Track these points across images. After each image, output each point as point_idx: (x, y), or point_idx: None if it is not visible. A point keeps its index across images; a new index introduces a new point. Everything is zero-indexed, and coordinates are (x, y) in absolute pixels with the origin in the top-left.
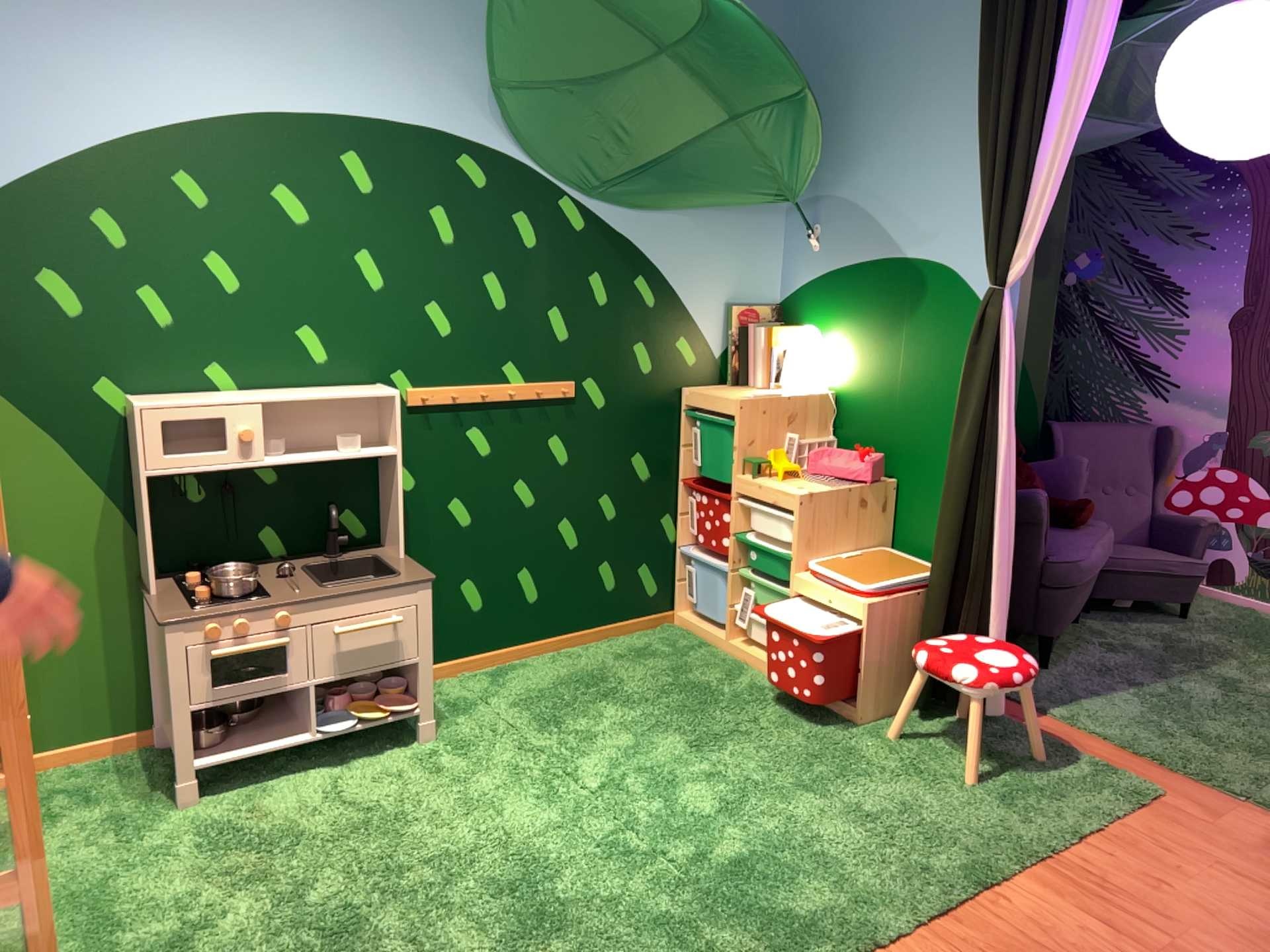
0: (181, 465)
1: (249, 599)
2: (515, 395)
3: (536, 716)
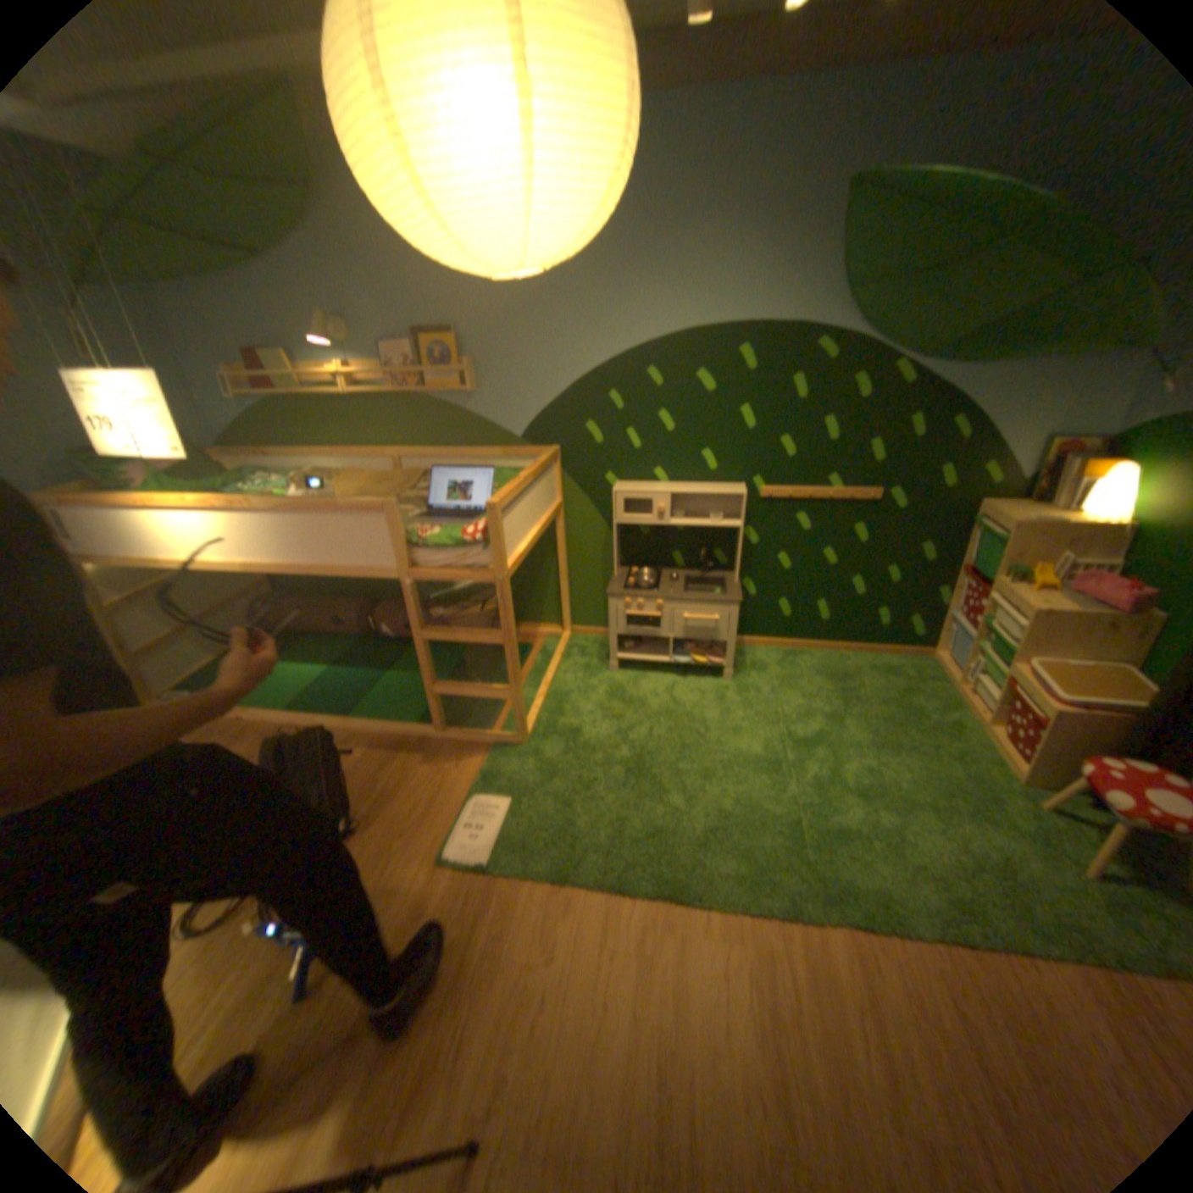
0: (629, 521)
1: (648, 591)
2: (833, 497)
3: (793, 688)
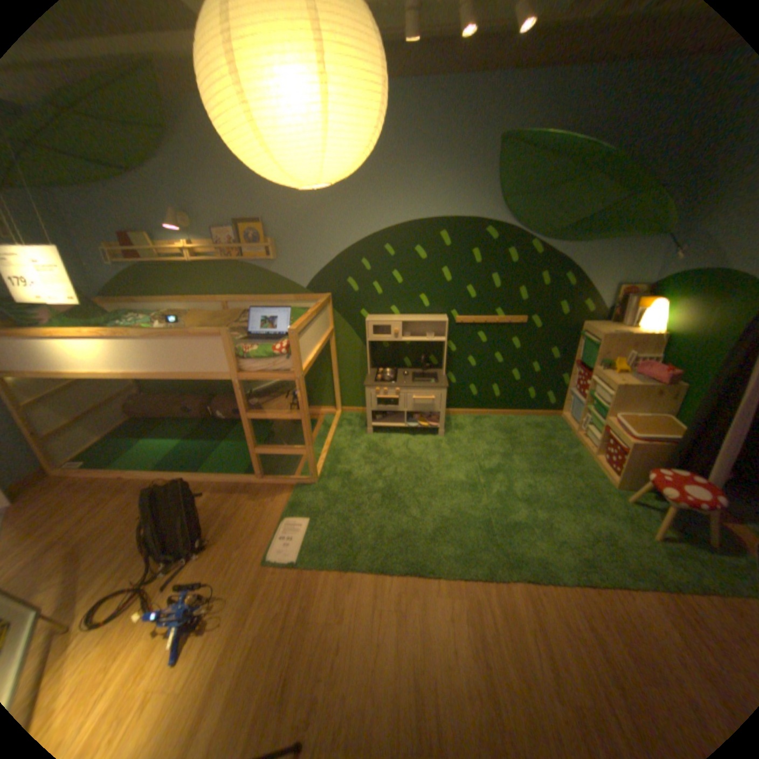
0: (376, 339)
1: (390, 382)
2: (499, 322)
3: (481, 439)
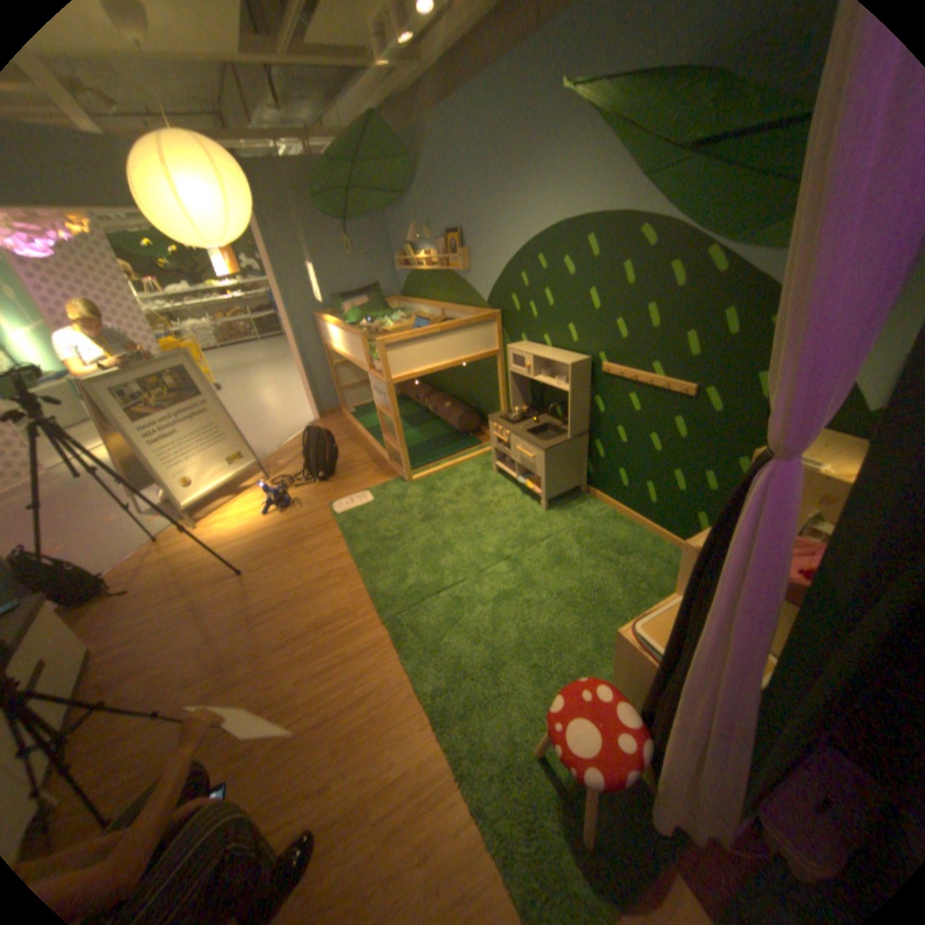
0: (514, 371)
1: (510, 424)
2: (653, 384)
3: (576, 538)
